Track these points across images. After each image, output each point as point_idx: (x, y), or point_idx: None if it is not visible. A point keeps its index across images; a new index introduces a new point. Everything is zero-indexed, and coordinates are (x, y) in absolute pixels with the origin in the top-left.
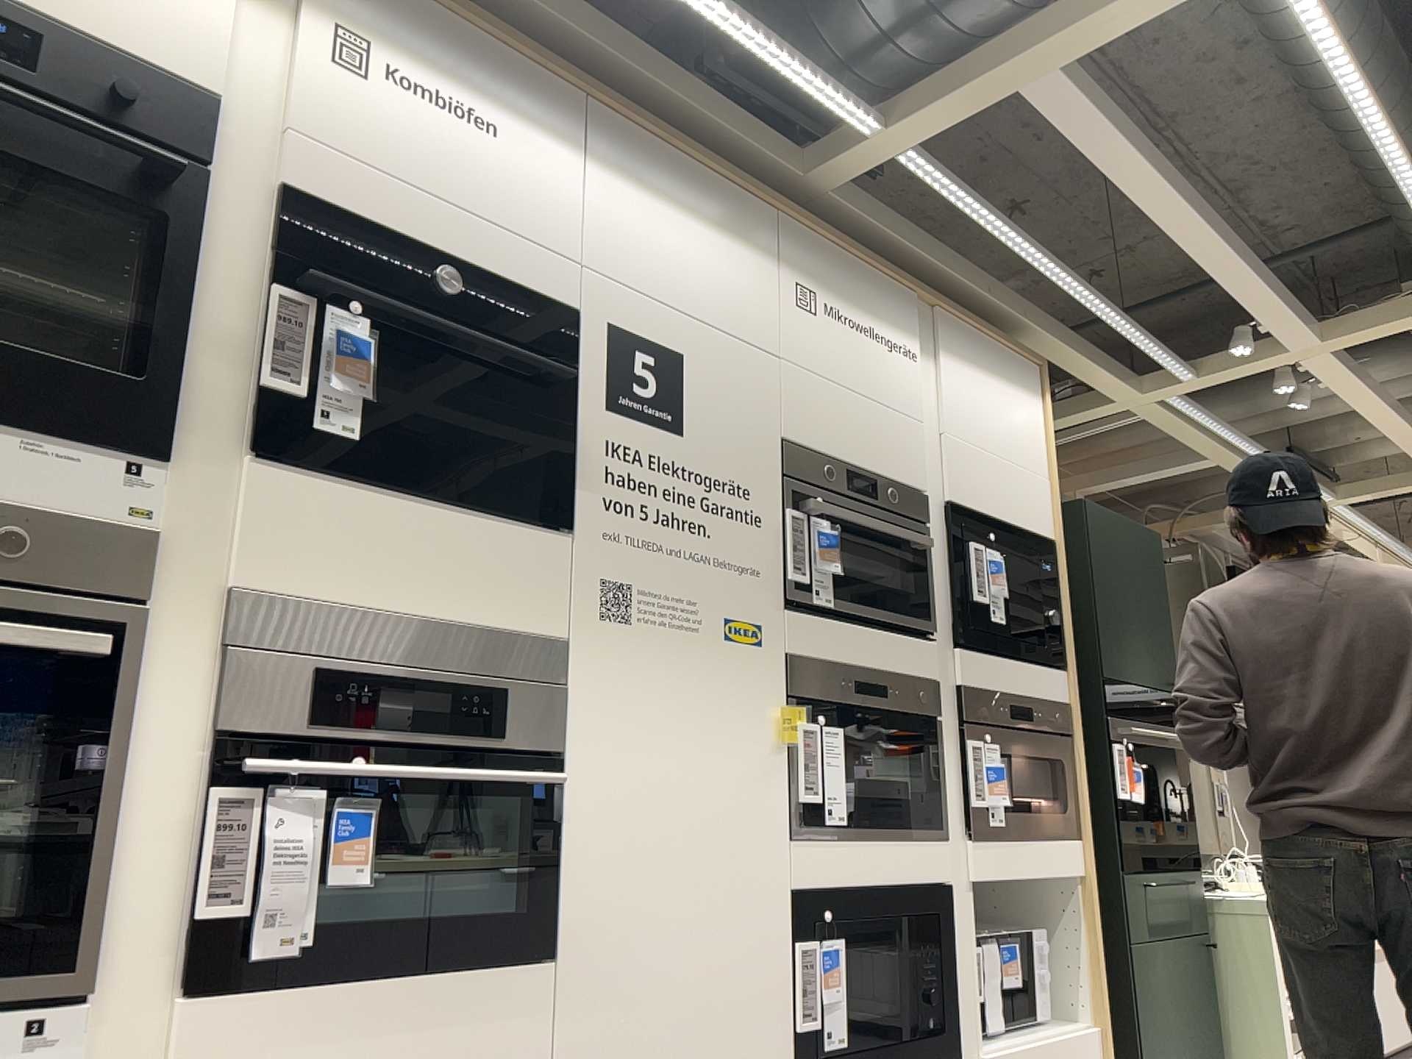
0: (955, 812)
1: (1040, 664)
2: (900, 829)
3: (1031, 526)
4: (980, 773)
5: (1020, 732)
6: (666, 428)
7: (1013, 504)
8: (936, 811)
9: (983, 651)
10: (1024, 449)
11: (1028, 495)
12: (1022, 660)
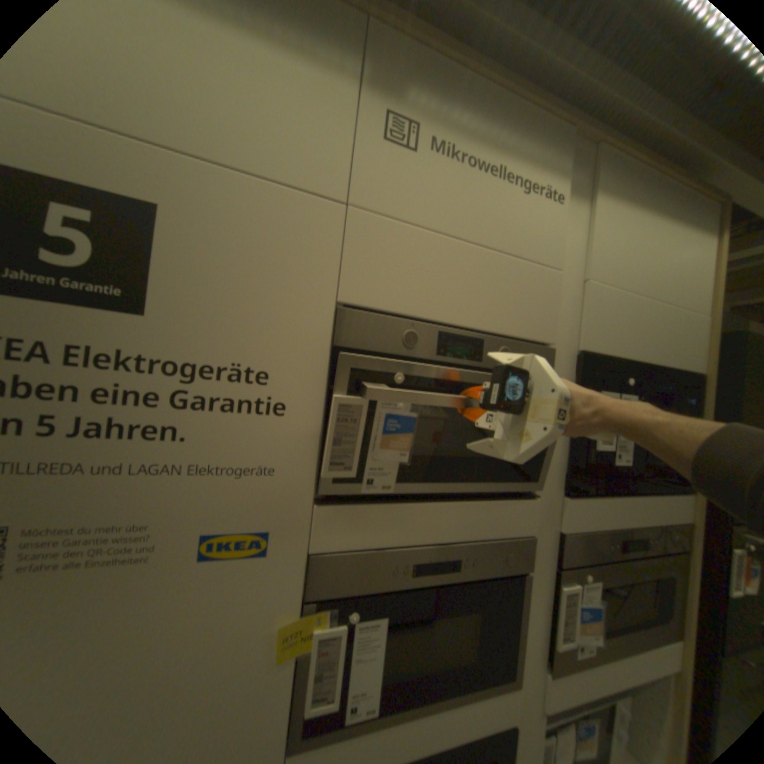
0: (536, 653)
1: (667, 491)
2: (455, 698)
3: (682, 365)
4: (572, 618)
5: (632, 561)
6: (106, 309)
7: (665, 346)
8: (509, 667)
9: (601, 493)
10: (689, 290)
11: (685, 335)
12: (646, 493)
